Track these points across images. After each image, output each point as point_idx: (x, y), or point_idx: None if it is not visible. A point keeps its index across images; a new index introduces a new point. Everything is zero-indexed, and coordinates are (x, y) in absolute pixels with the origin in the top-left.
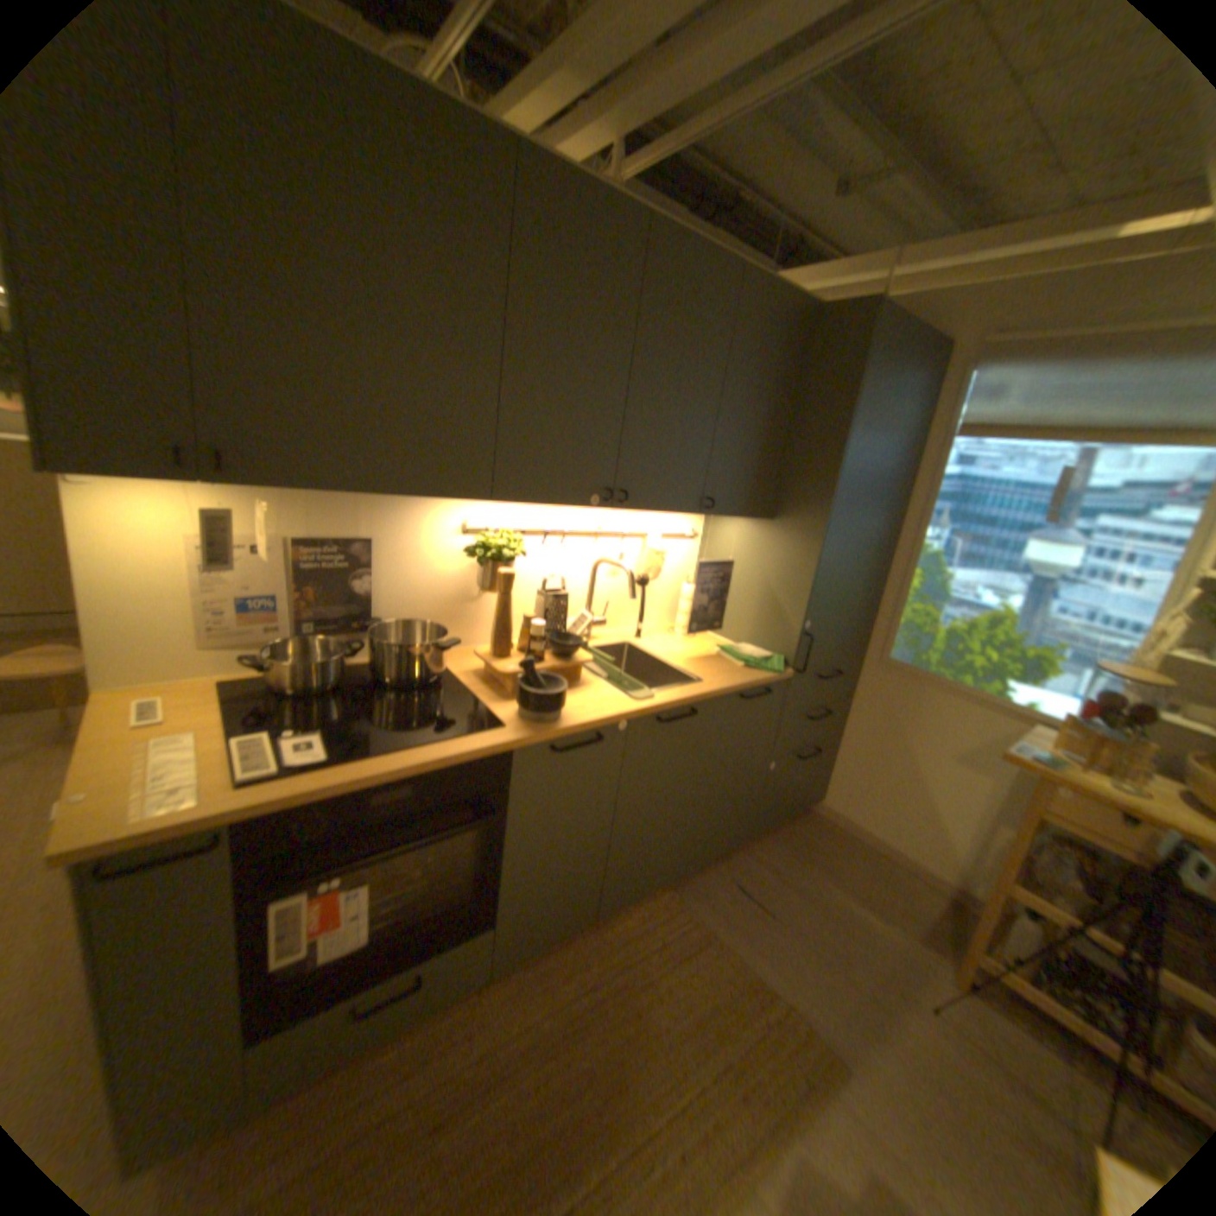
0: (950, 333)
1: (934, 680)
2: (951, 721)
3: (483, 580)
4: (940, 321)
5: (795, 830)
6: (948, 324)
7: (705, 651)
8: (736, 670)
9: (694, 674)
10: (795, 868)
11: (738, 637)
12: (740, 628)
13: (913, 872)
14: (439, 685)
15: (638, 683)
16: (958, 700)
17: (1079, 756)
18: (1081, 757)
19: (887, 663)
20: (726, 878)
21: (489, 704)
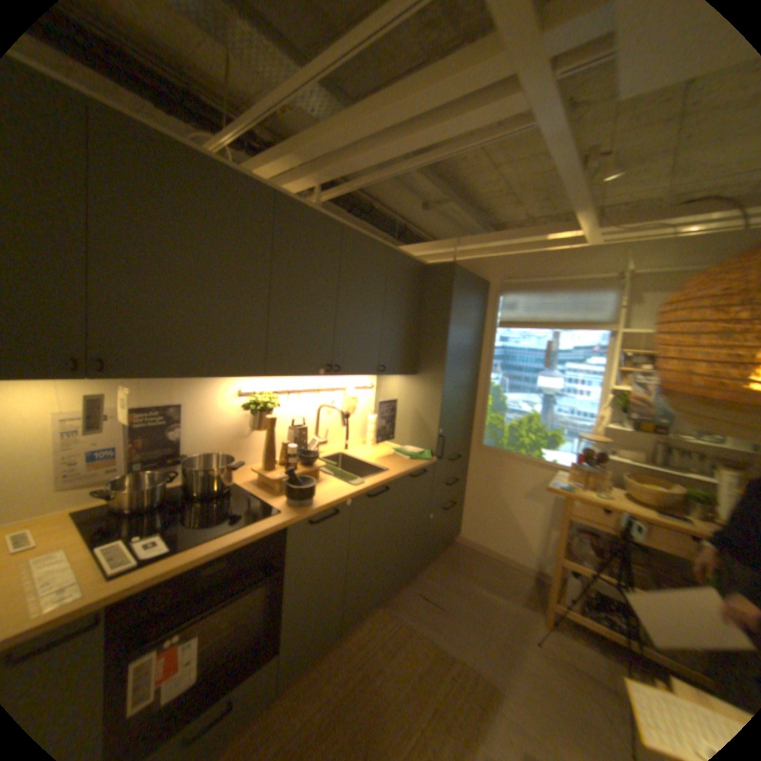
0: (487, 279)
1: (507, 454)
2: (519, 476)
3: (254, 424)
4: (482, 273)
5: (447, 555)
6: (486, 275)
7: (387, 453)
8: (406, 462)
9: (384, 467)
10: (451, 578)
11: (403, 443)
12: (404, 437)
13: (514, 567)
14: (231, 494)
15: (354, 476)
16: (520, 464)
17: (580, 484)
18: (581, 485)
19: (483, 448)
20: (414, 593)
21: (267, 501)
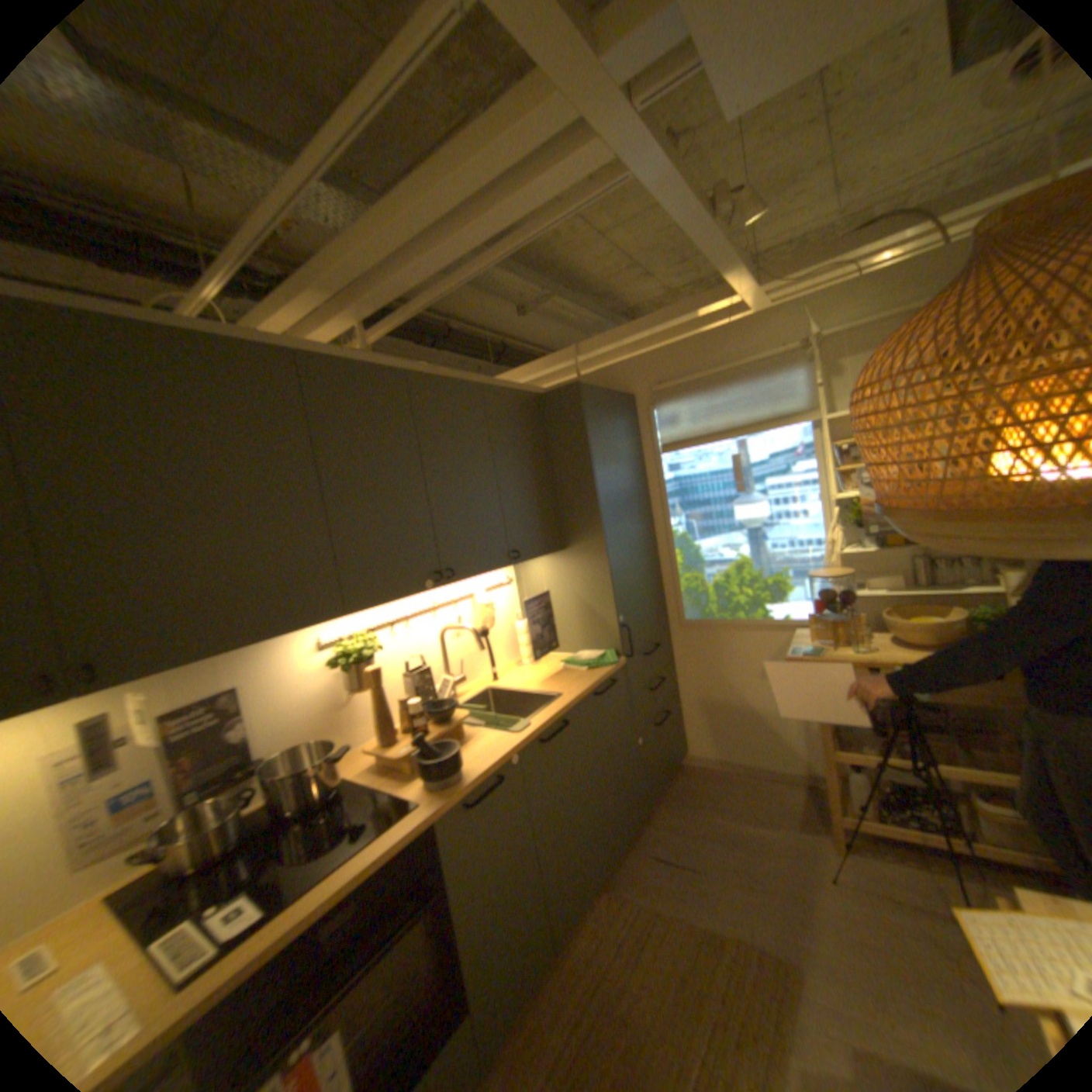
0: (628, 391)
1: (720, 625)
2: (743, 650)
3: (349, 684)
4: (619, 385)
5: (677, 789)
6: (625, 386)
7: (553, 670)
8: (582, 676)
9: (552, 692)
10: (690, 821)
11: (573, 648)
12: (571, 641)
13: (771, 779)
14: (338, 798)
15: (512, 719)
16: (741, 633)
17: (827, 641)
18: (828, 641)
19: (685, 625)
20: (643, 858)
21: (393, 794)
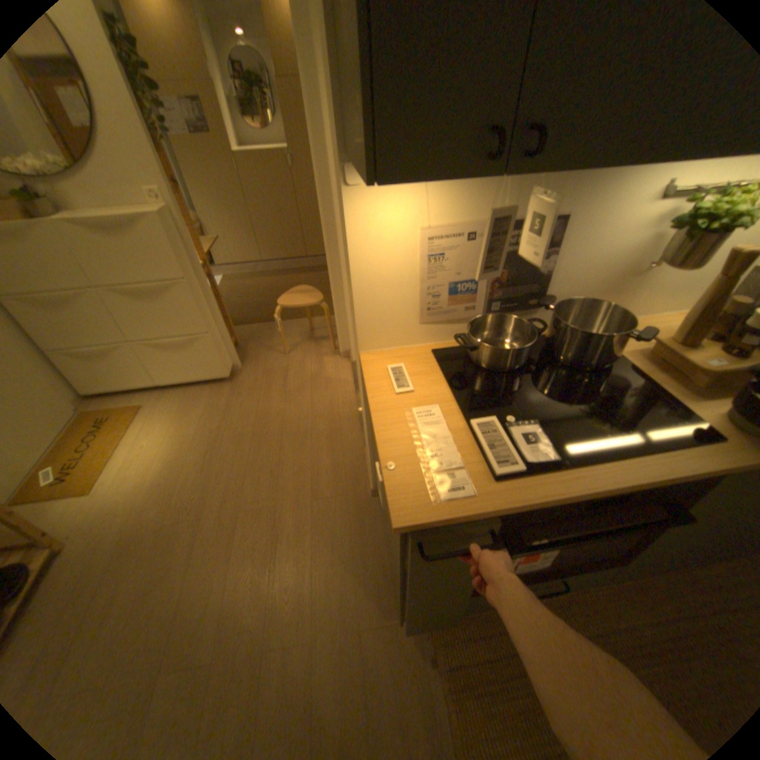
0: None
1: None
2: None
3: (677, 253)
4: None
5: None
6: None
7: None
8: None
9: None
10: None
11: None
12: None
13: None
14: (613, 367)
15: None
16: None
17: None
18: None
19: None
20: None
21: (685, 401)
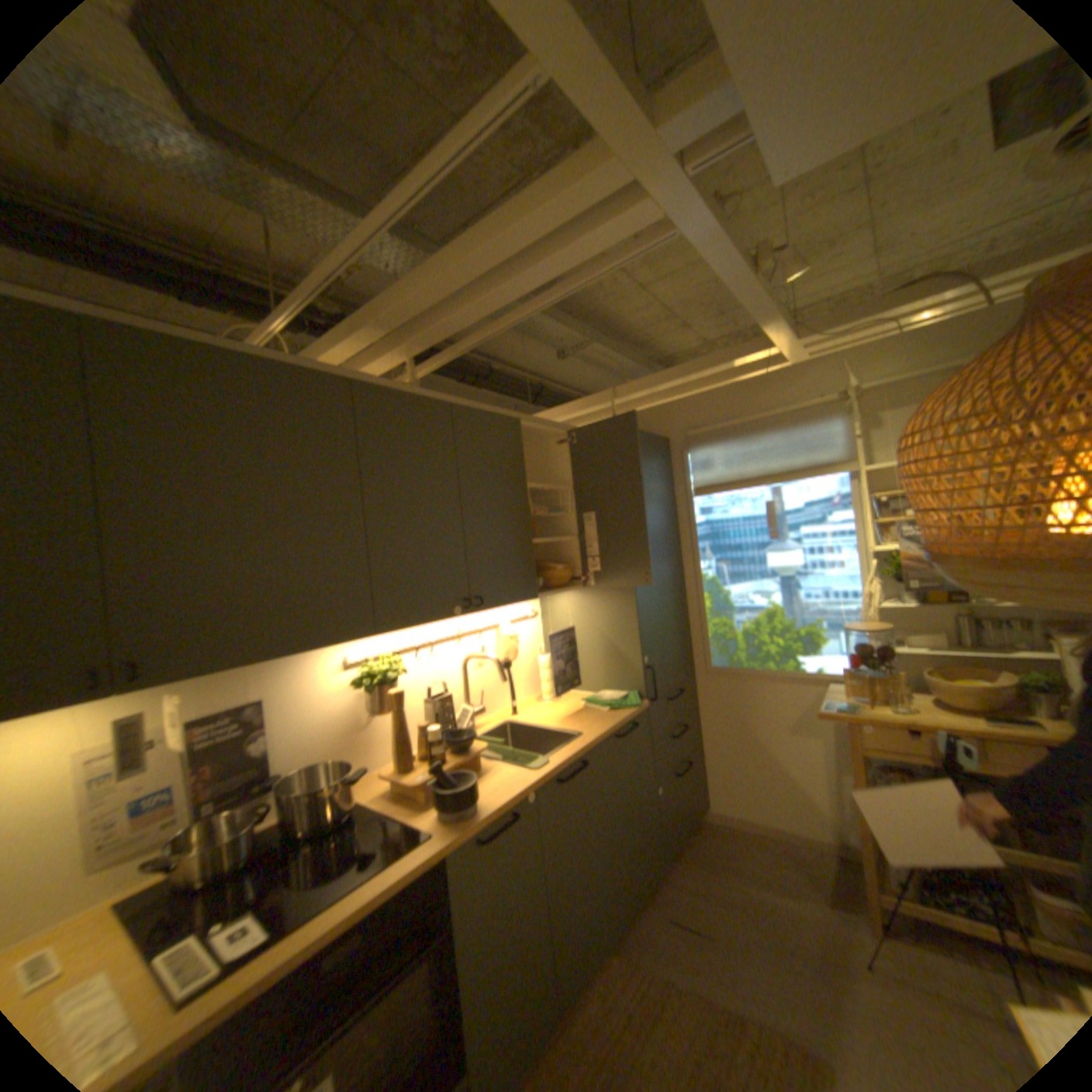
0: (664, 434)
1: (749, 674)
2: (773, 703)
3: (373, 705)
4: (655, 428)
5: (697, 847)
6: (661, 429)
7: (574, 708)
8: (605, 716)
9: (573, 731)
10: (711, 883)
11: (596, 687)
12: (595, 679)
13: (800, 845)
14: (353, 821)
15: (531, 755)
16: (771, 684)
17: (864, 699)
18: (865, 699)
19: (712, 672)
20: (659, 919)
21: (408, 821)
